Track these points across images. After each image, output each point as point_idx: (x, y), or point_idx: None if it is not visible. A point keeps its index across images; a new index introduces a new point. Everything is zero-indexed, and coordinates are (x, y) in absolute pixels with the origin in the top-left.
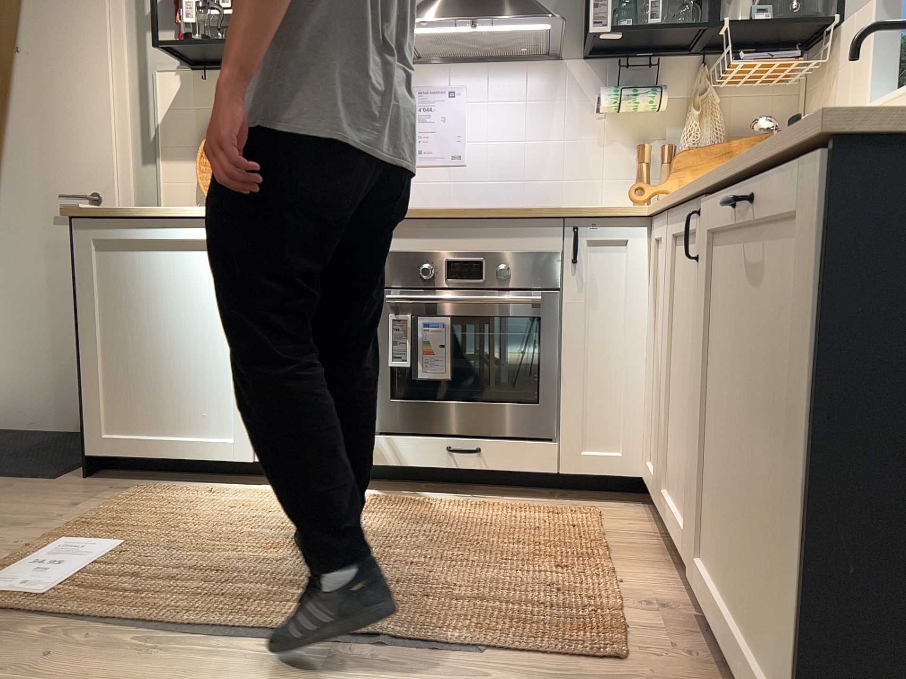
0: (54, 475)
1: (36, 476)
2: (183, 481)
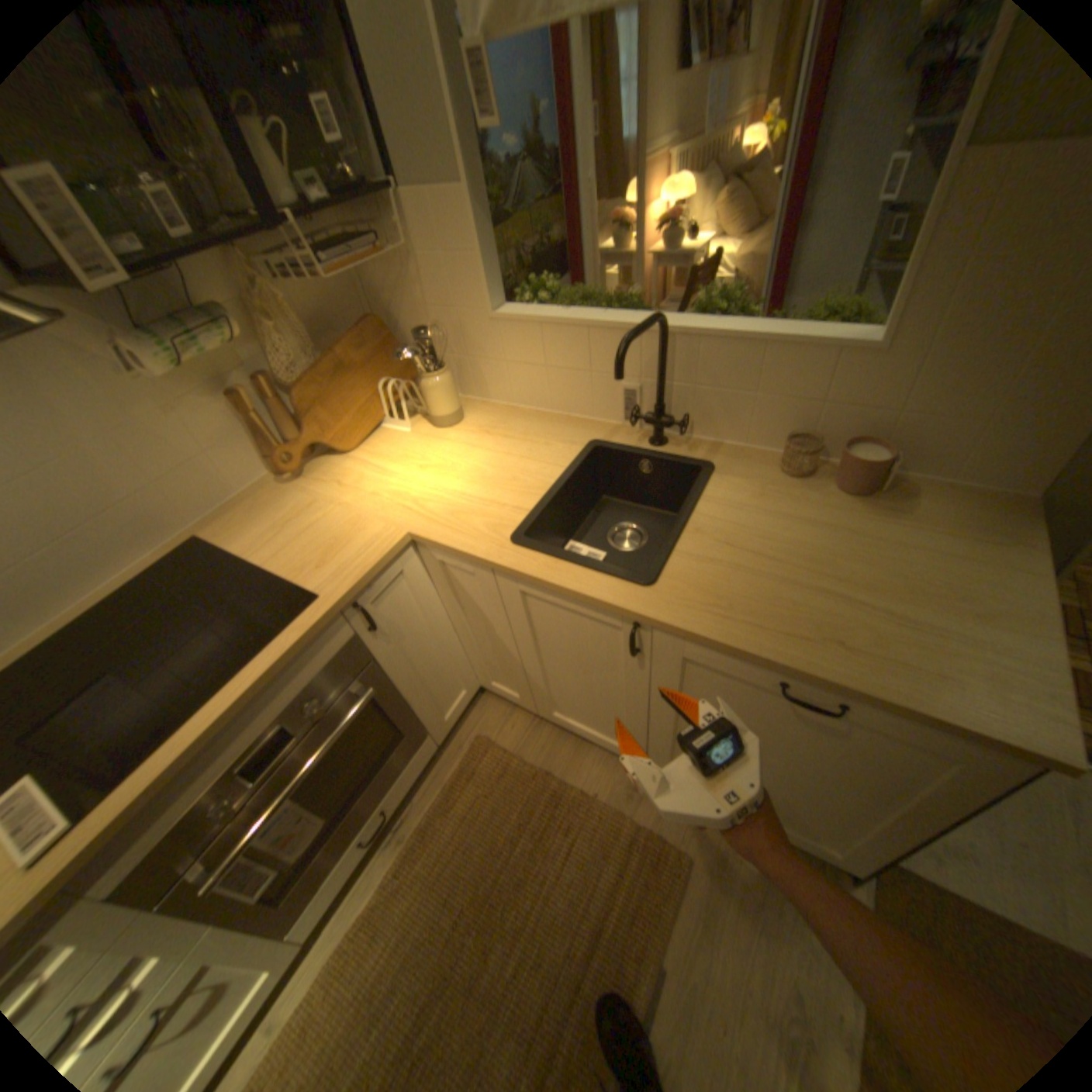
0: None
1: None
2: None
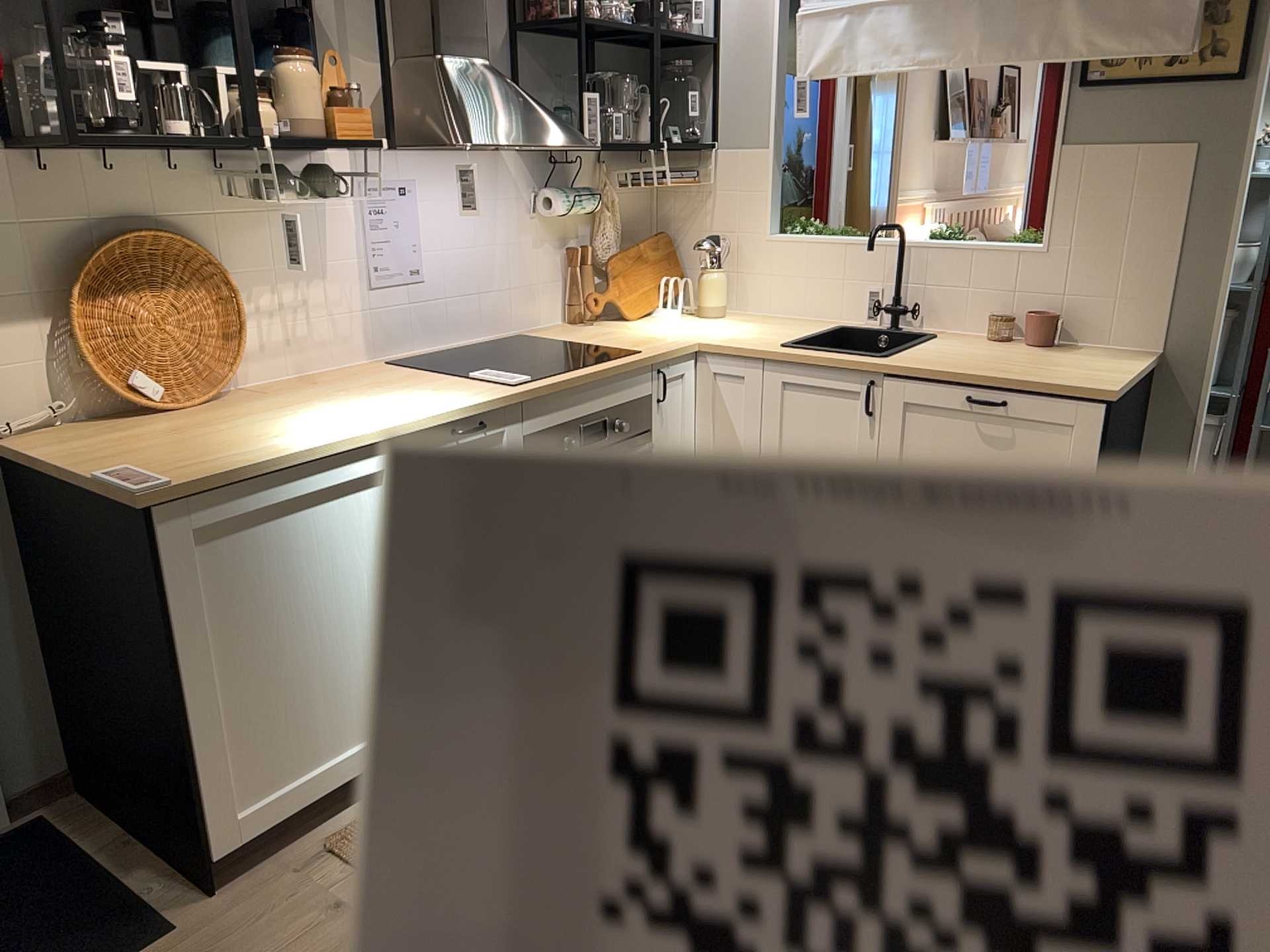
0: (156, 927)
1: (131, 949)
2: (339, 808)
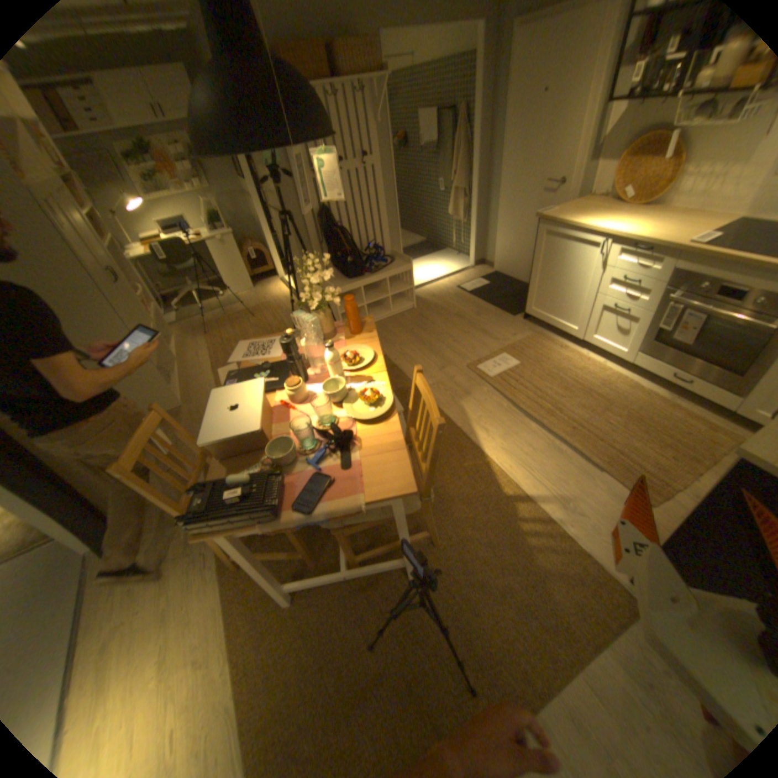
0: (514, 314)
1: (508, 312)
2: (555, 333)
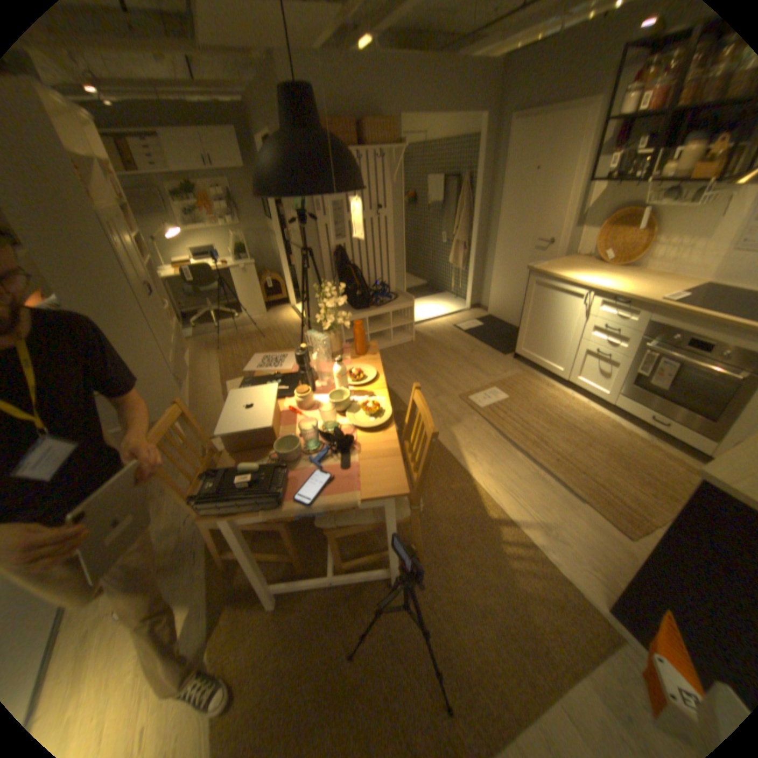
0: (505, 353)
1: (500, 351)
2: (542, 373)
